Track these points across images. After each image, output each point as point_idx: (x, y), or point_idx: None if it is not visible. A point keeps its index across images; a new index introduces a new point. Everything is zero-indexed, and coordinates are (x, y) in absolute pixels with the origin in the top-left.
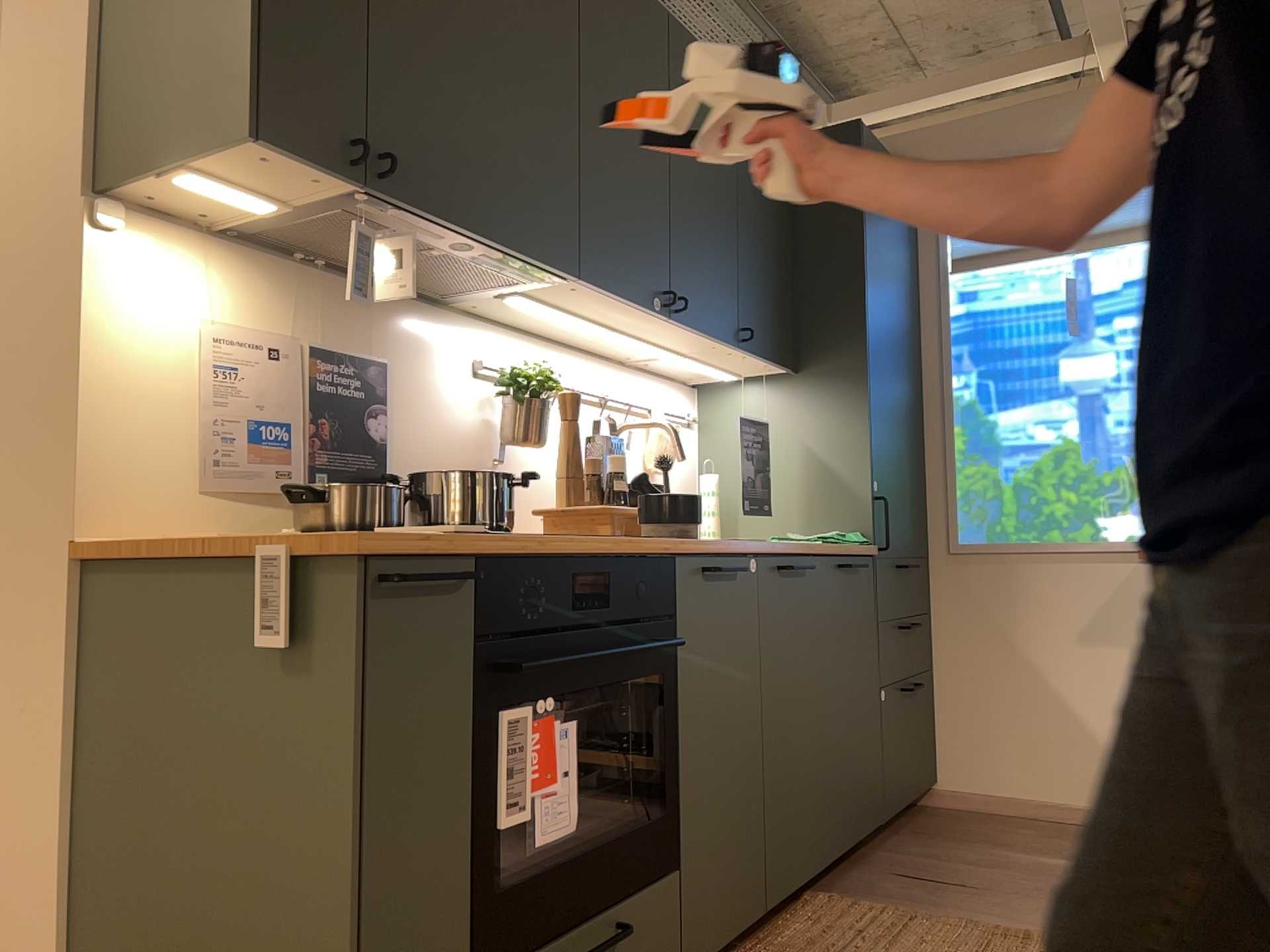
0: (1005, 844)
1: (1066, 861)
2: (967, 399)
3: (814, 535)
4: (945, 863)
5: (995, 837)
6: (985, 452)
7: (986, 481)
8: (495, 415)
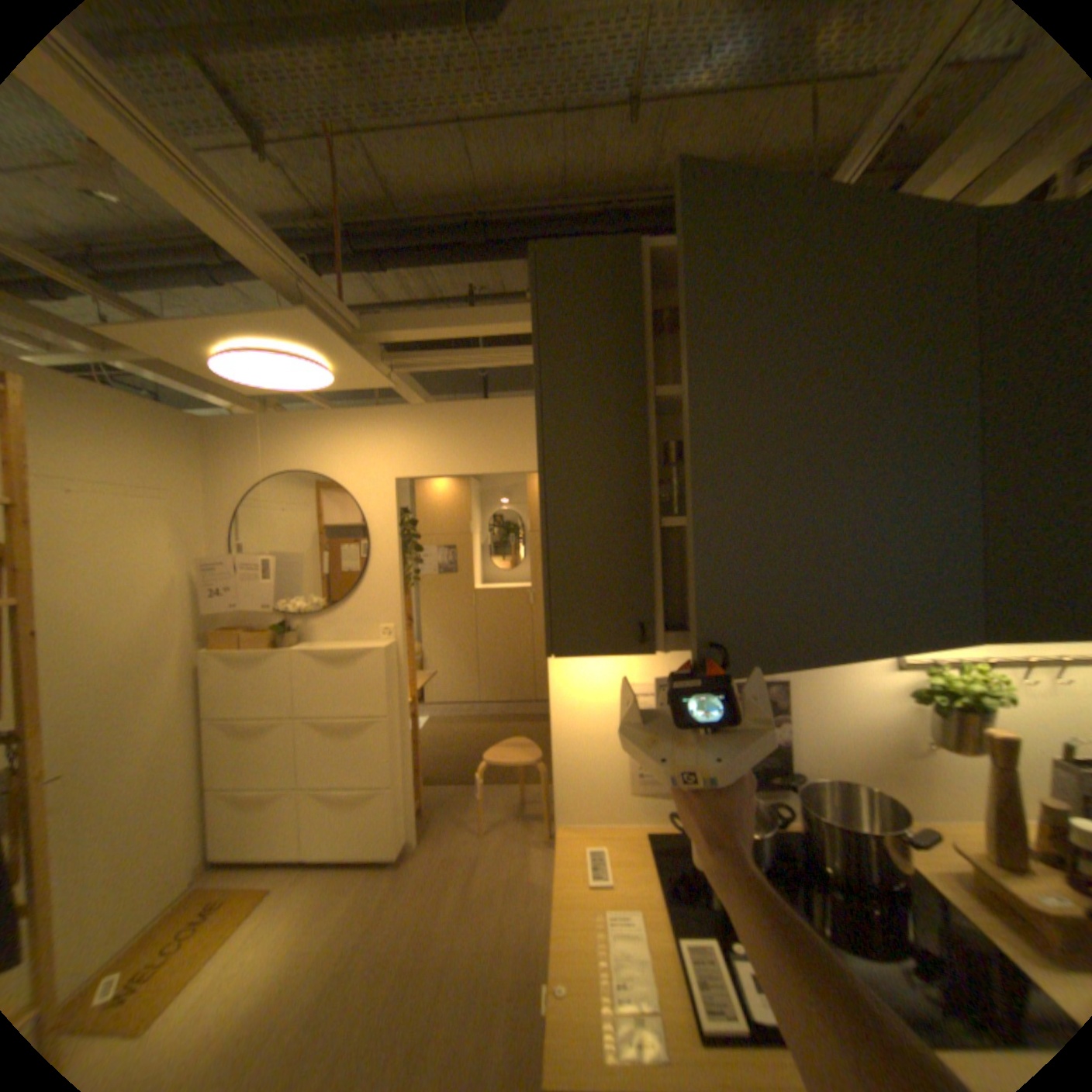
0: None
1: None
2: None
3: None
4: None
5: None
6: None
7: None
8: (928, 707)
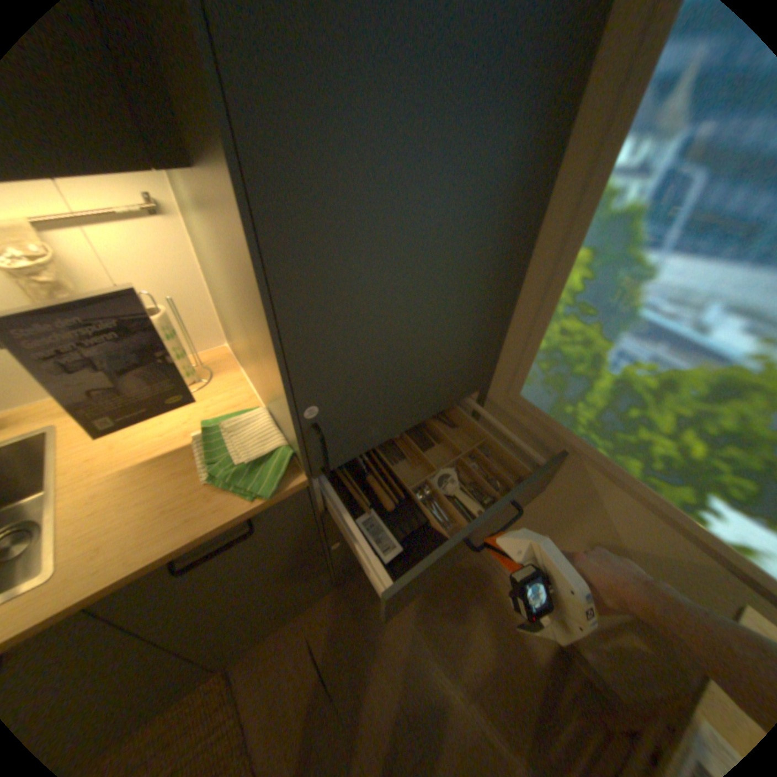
0: (433, 618)
1: (447, 684)
2: (633, 200)
3: (267, 414)
4: (359, 639)
5: (437, 599)
6: (608, 311)
7: (587, 350)
8: None
